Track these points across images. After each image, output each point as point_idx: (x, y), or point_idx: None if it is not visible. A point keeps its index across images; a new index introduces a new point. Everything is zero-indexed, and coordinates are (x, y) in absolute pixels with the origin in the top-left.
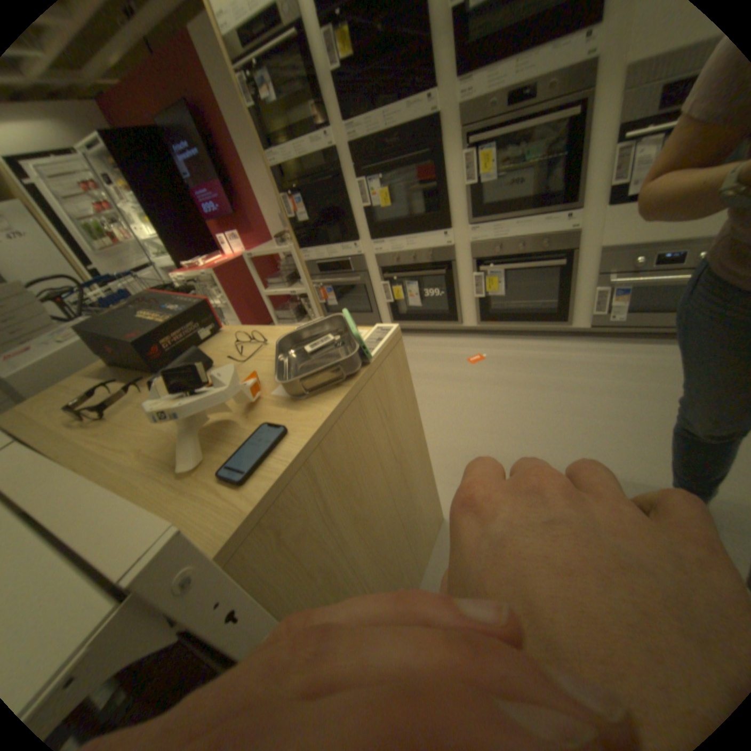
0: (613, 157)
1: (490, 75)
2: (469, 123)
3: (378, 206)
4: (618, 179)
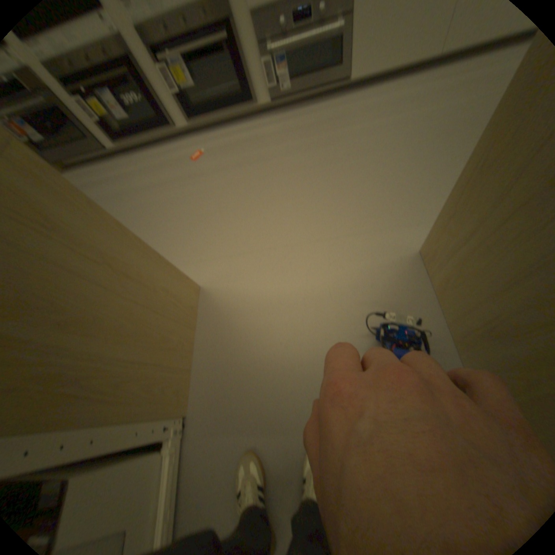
0: None
1: None
2: None
3: None
4: None
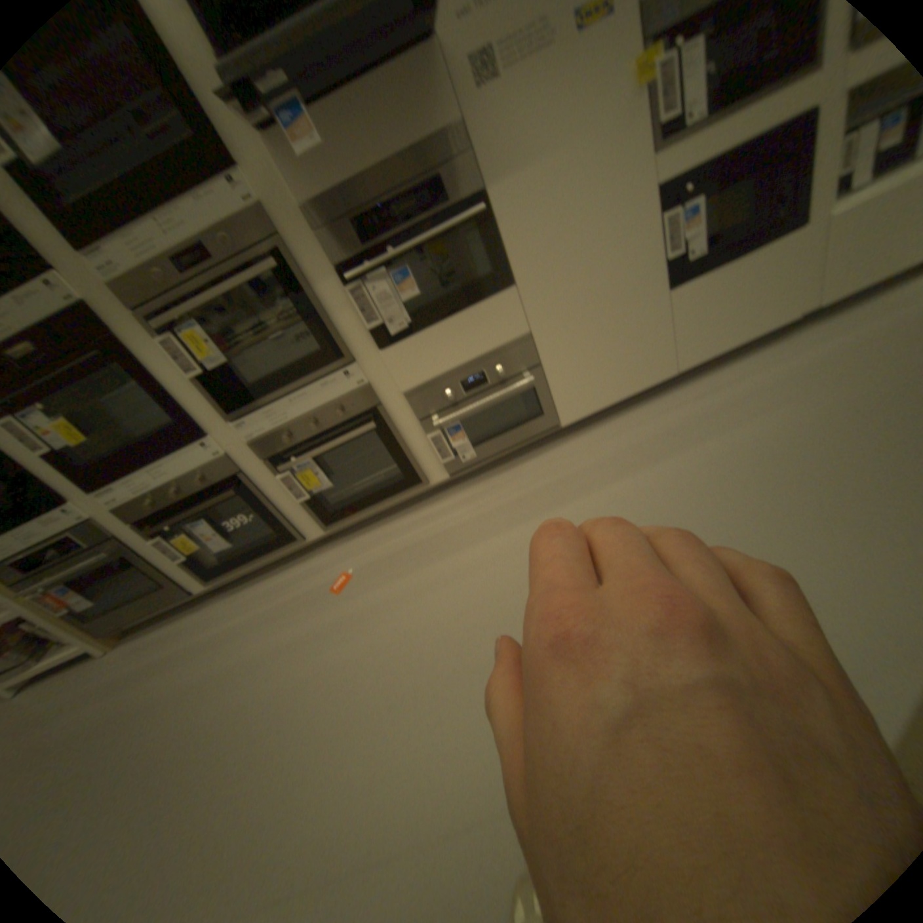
0: (349, 301)
1: (128, 243)
2: (141, 305)
3: (74, 444)
4: (369, 322)
